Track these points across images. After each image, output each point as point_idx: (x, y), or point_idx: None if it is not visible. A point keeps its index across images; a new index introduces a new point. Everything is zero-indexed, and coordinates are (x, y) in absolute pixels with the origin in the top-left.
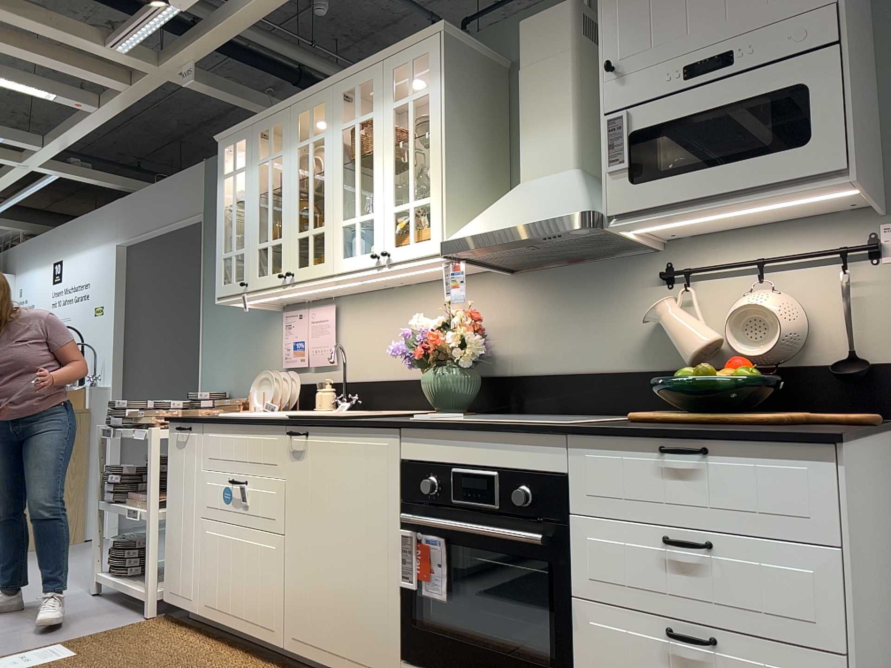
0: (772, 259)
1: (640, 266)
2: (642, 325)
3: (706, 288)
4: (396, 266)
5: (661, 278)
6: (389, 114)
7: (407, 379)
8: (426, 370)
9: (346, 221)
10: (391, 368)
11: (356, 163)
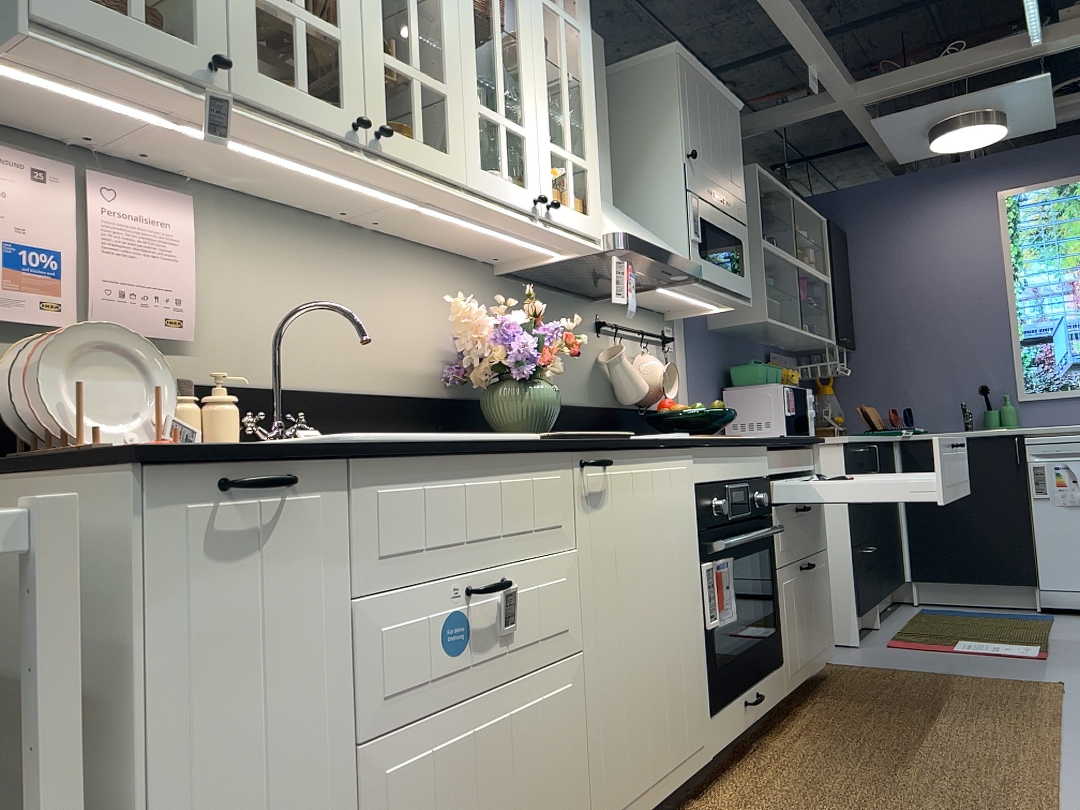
0: (650, 333)
1: (586, 311)
2: (590, 365)
3: (617, 343)
4: (556, 229)
5: (597, 326)
6: (538, 4)
7: (369, 394)
8: (509, 383)
9: (486, 110)
10: (334, 370)
11: (495, 28)
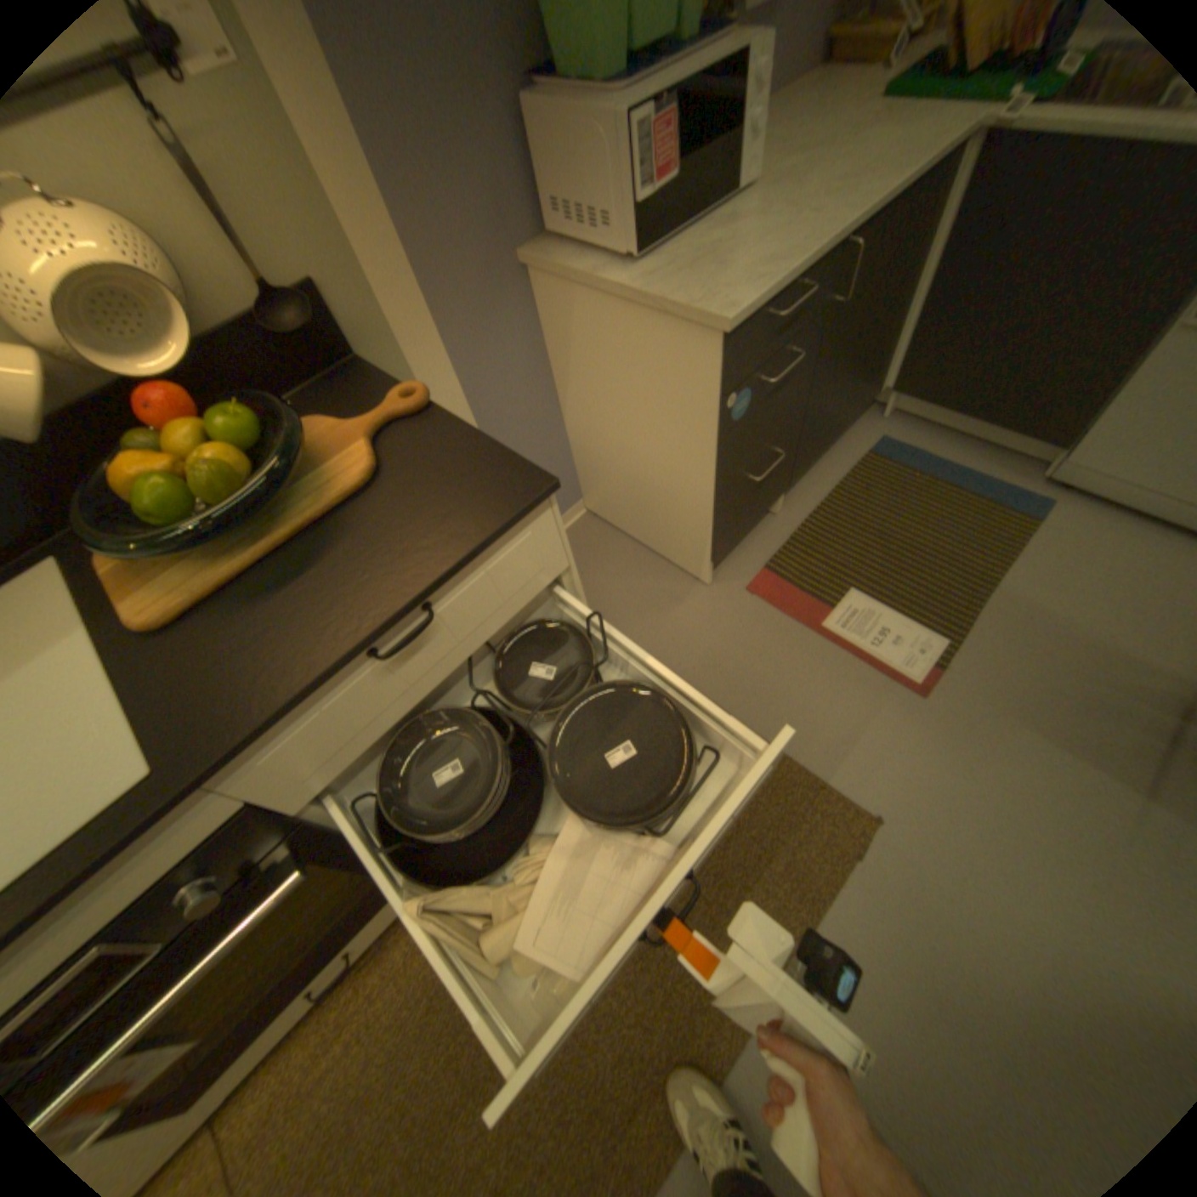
0: None
1: None
2: None
3: None
4: None
5: None
6: None
7: None
8: None
9: None
10: None
11: None
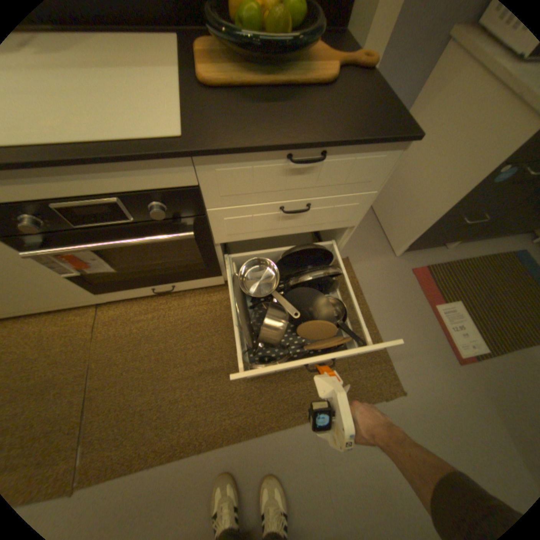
0: None
1: None
2: None
3: None
4: None
5: None
6: None
7: None
8: None
9: None
10: None
11: None
